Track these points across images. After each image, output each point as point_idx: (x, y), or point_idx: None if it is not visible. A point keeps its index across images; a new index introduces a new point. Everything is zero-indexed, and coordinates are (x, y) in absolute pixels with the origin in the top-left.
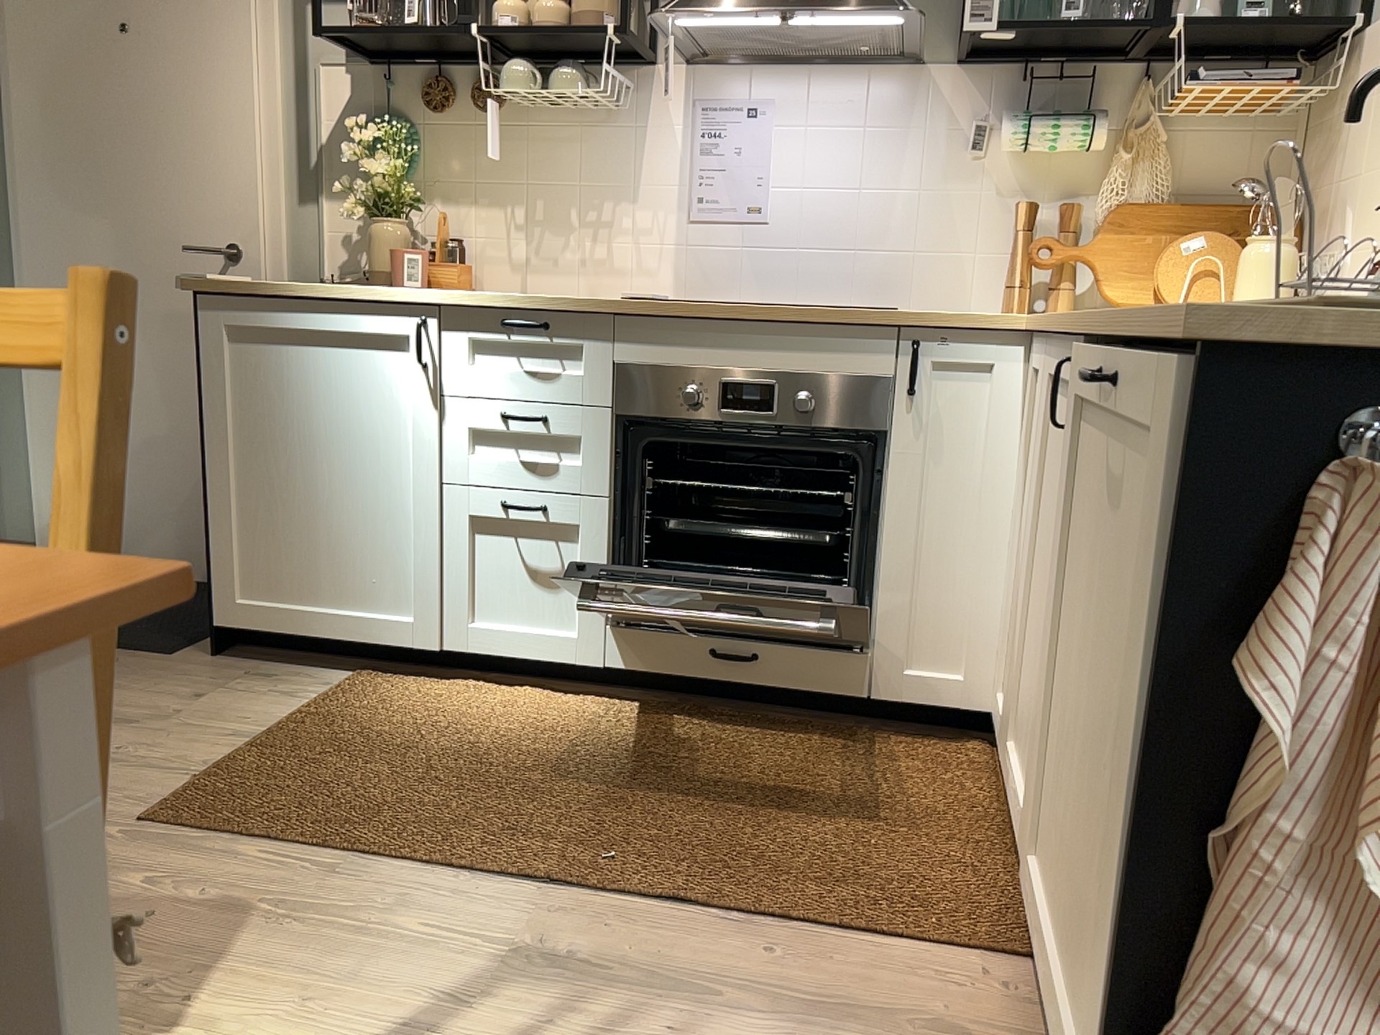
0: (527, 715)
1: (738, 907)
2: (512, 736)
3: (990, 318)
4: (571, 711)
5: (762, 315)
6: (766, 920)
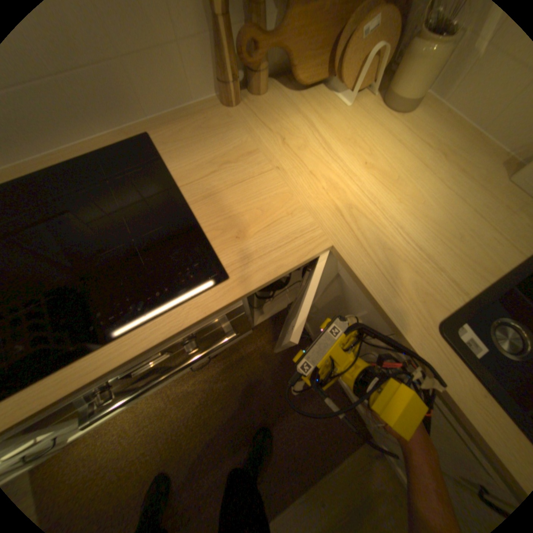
0: (136, 433)
1: (298, 493)
2: (146, 456)
3: (305, 253)
4: (149, 412)
5: (116, 364)
6: (309, 490)
